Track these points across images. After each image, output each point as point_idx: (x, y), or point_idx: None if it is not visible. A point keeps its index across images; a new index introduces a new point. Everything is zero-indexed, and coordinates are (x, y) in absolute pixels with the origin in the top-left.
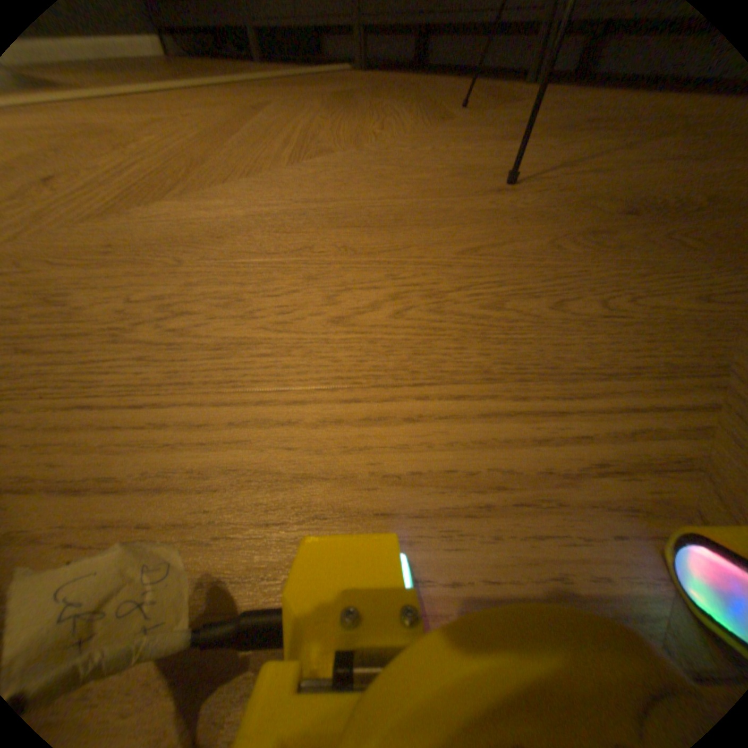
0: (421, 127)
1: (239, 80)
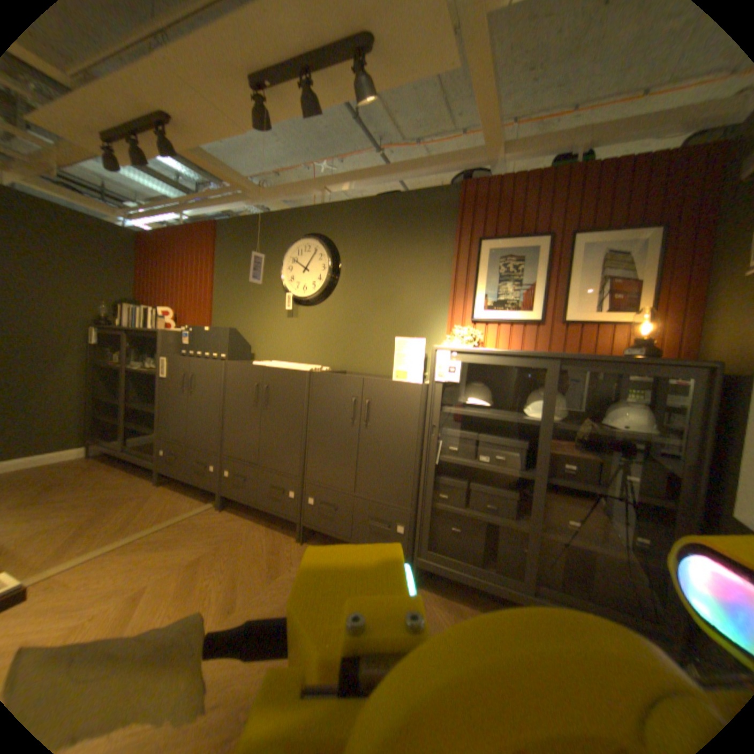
0: (214, 623)
1: (135, 539)
